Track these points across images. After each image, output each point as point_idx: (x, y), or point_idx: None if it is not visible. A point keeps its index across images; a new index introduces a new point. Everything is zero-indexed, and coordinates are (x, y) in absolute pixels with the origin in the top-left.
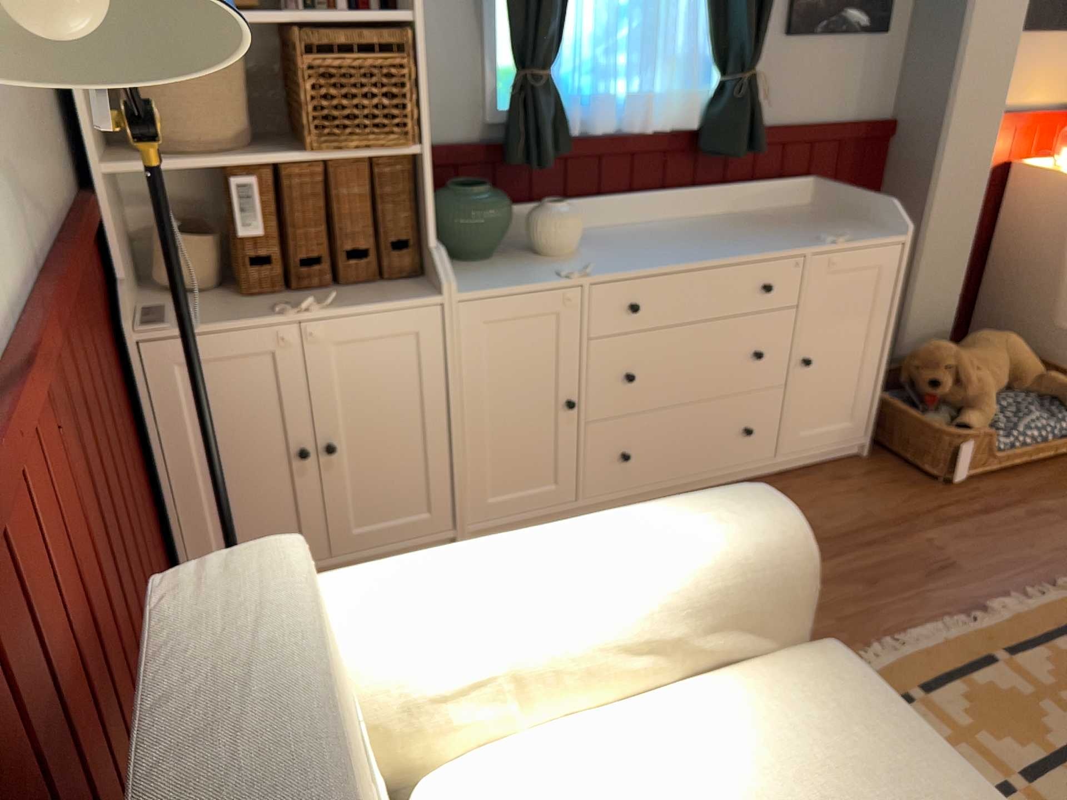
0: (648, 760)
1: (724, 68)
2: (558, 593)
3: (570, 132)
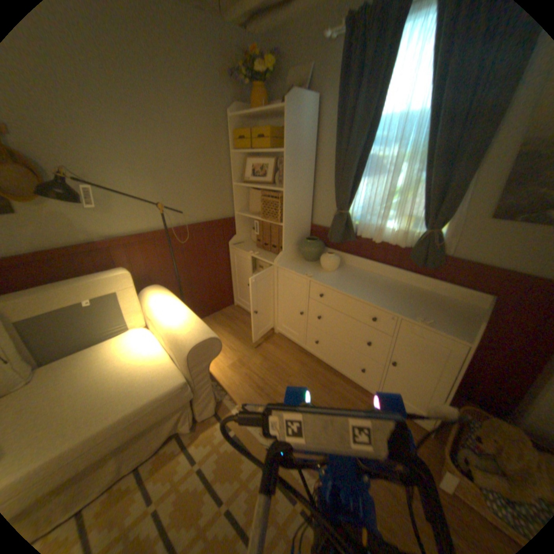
0: (143, 353)
1: (426, 225)
2: (162, 316)
3: (355, 234)
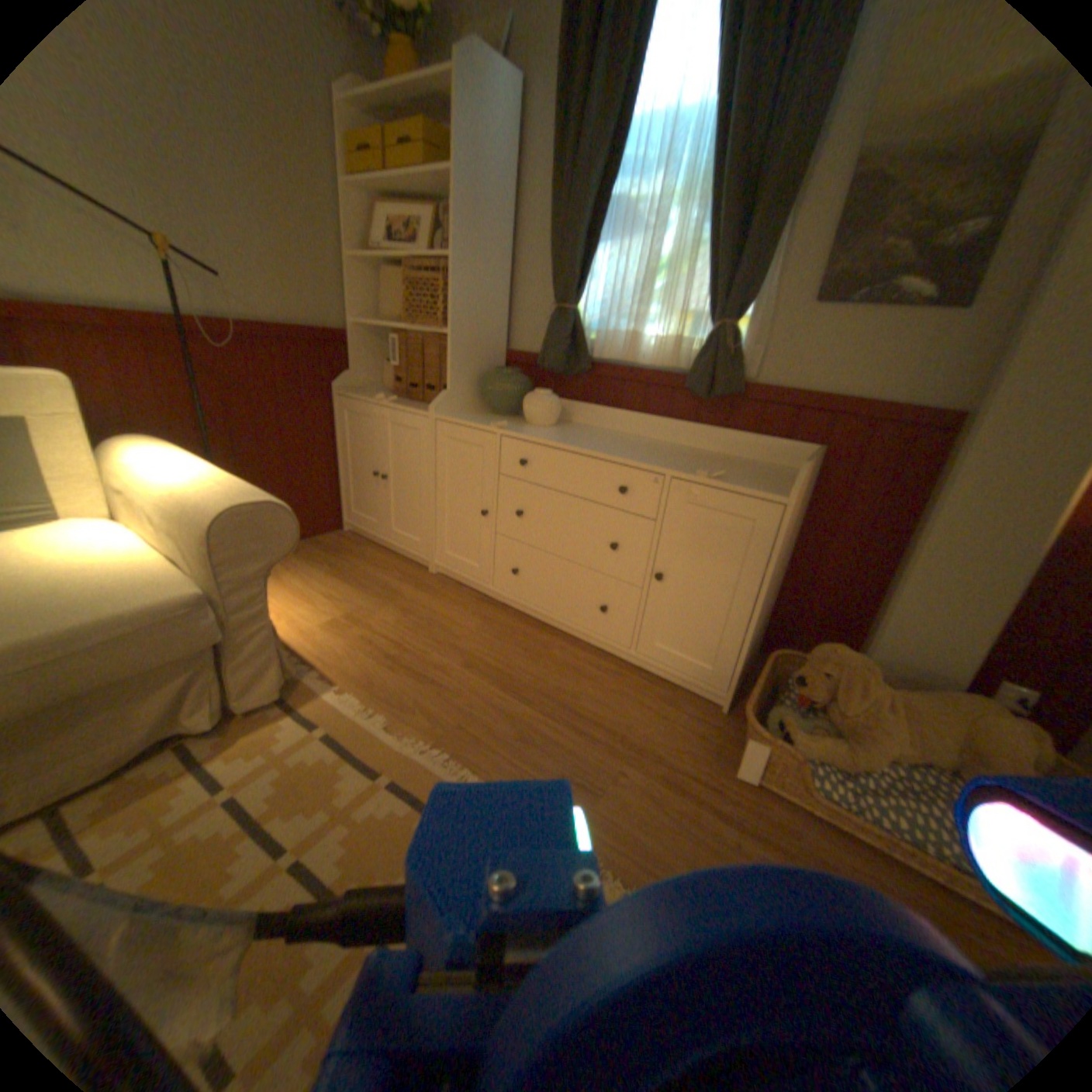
0: (94, 551)
1: (713, 319)
2: (153, 473)
3: (590, 354)
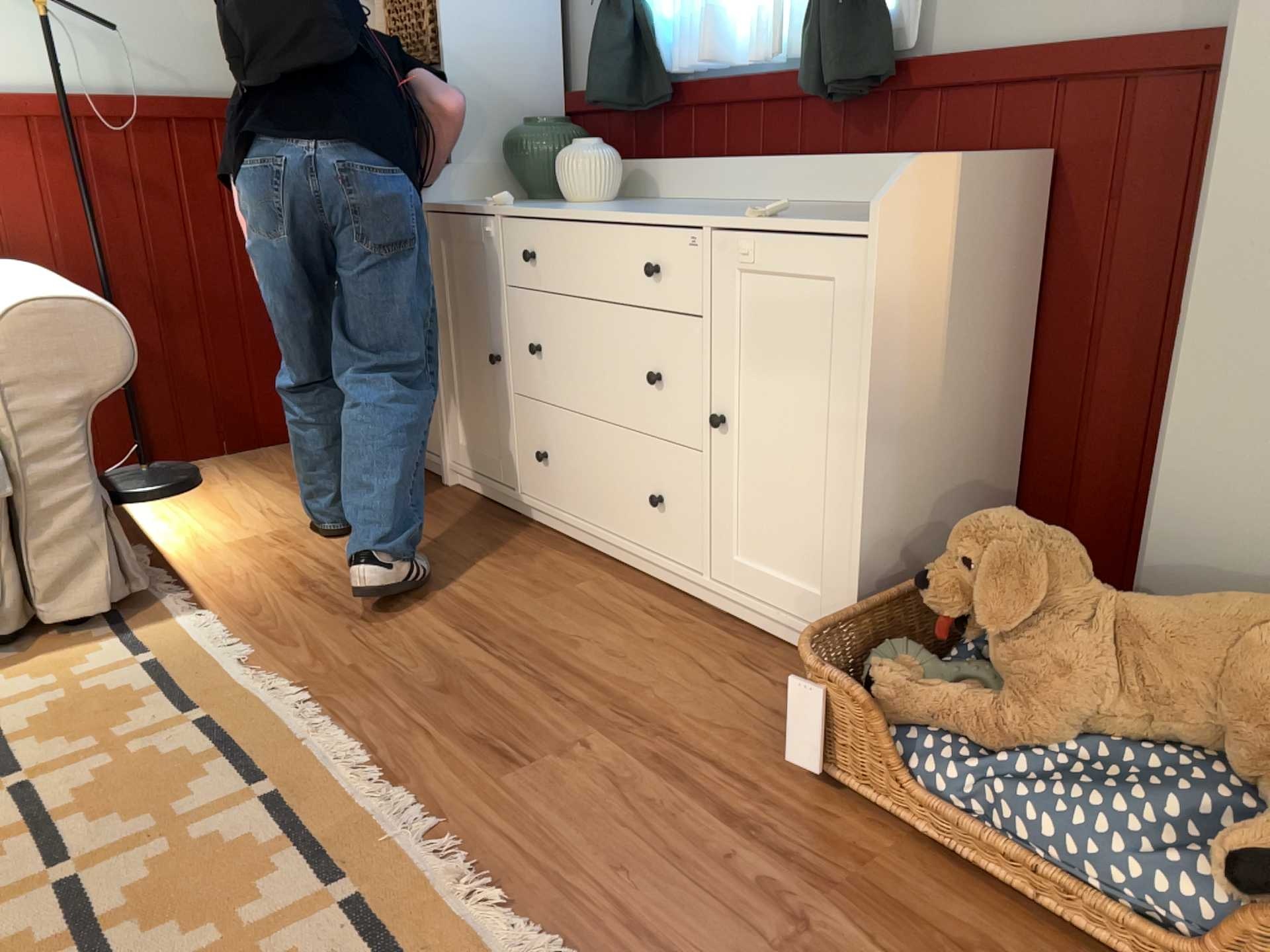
0: None
1: None
2: None
3: (664, 72)
